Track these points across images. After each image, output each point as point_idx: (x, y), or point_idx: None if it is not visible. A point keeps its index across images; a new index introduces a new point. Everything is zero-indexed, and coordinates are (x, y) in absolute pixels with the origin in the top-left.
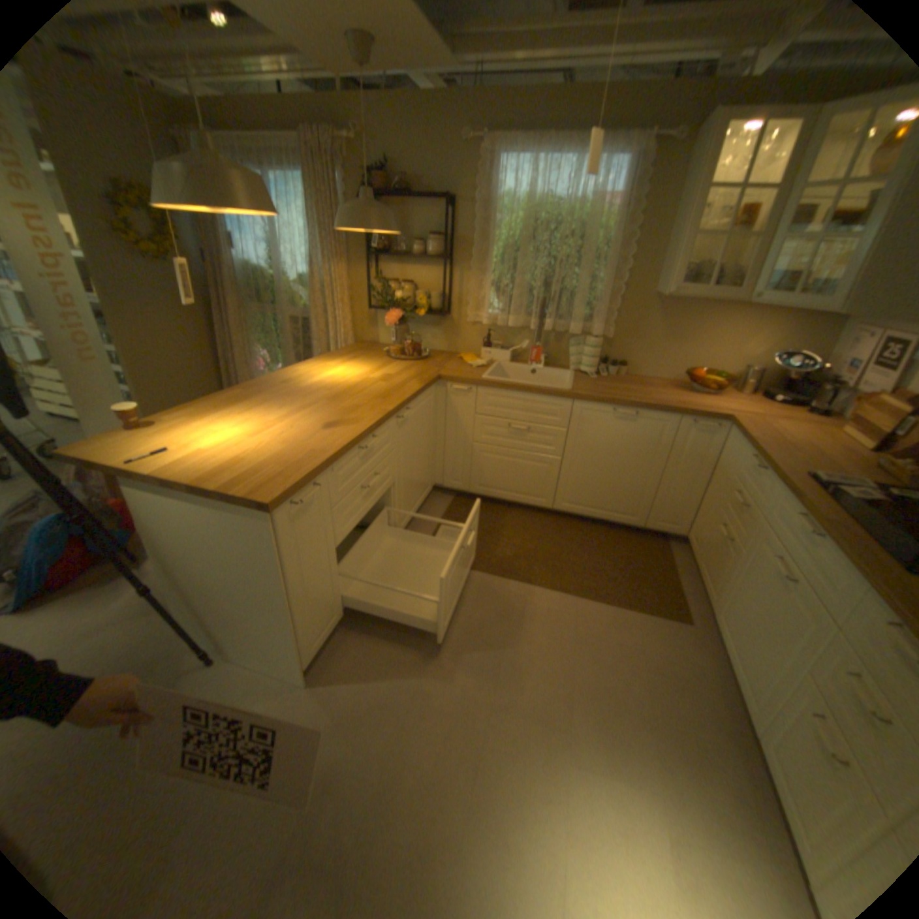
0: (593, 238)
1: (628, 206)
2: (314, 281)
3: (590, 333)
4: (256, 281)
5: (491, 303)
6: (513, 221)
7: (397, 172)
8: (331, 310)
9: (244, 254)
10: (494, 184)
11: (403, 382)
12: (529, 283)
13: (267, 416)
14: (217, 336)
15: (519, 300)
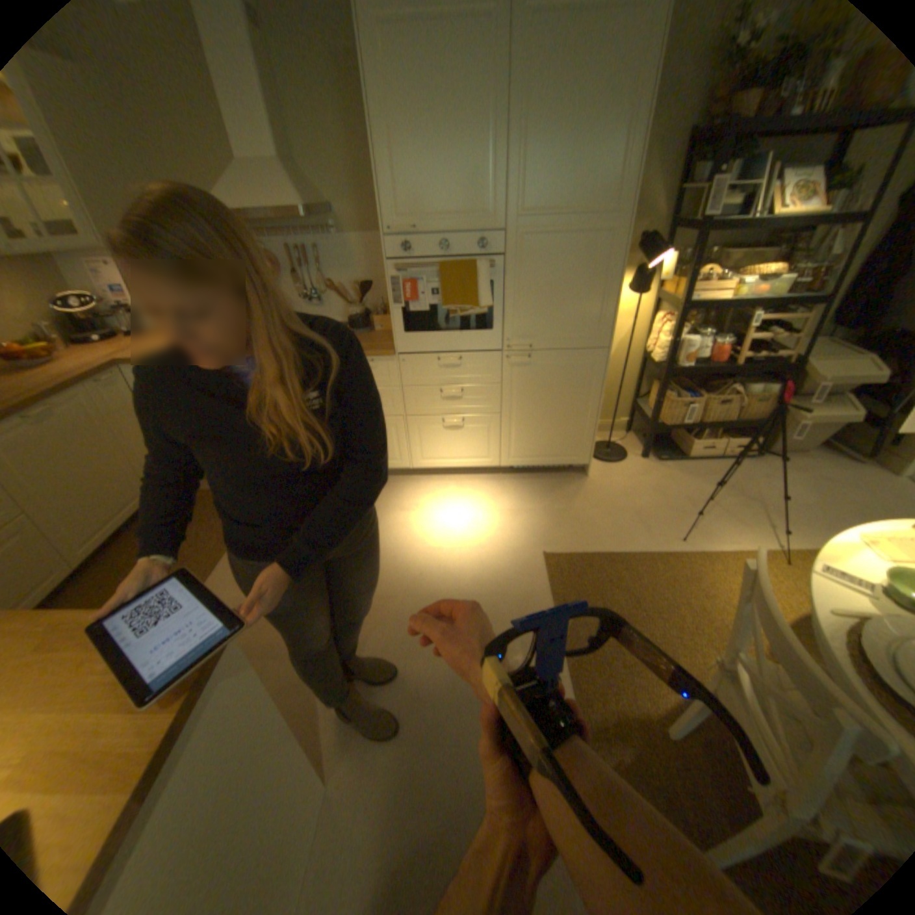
0: None
1: None
2: None
3: None
4: None
5: None
6: None
7: None
8: None
9: None
10: None
11: None
12: None
13: None
14: None
15: None
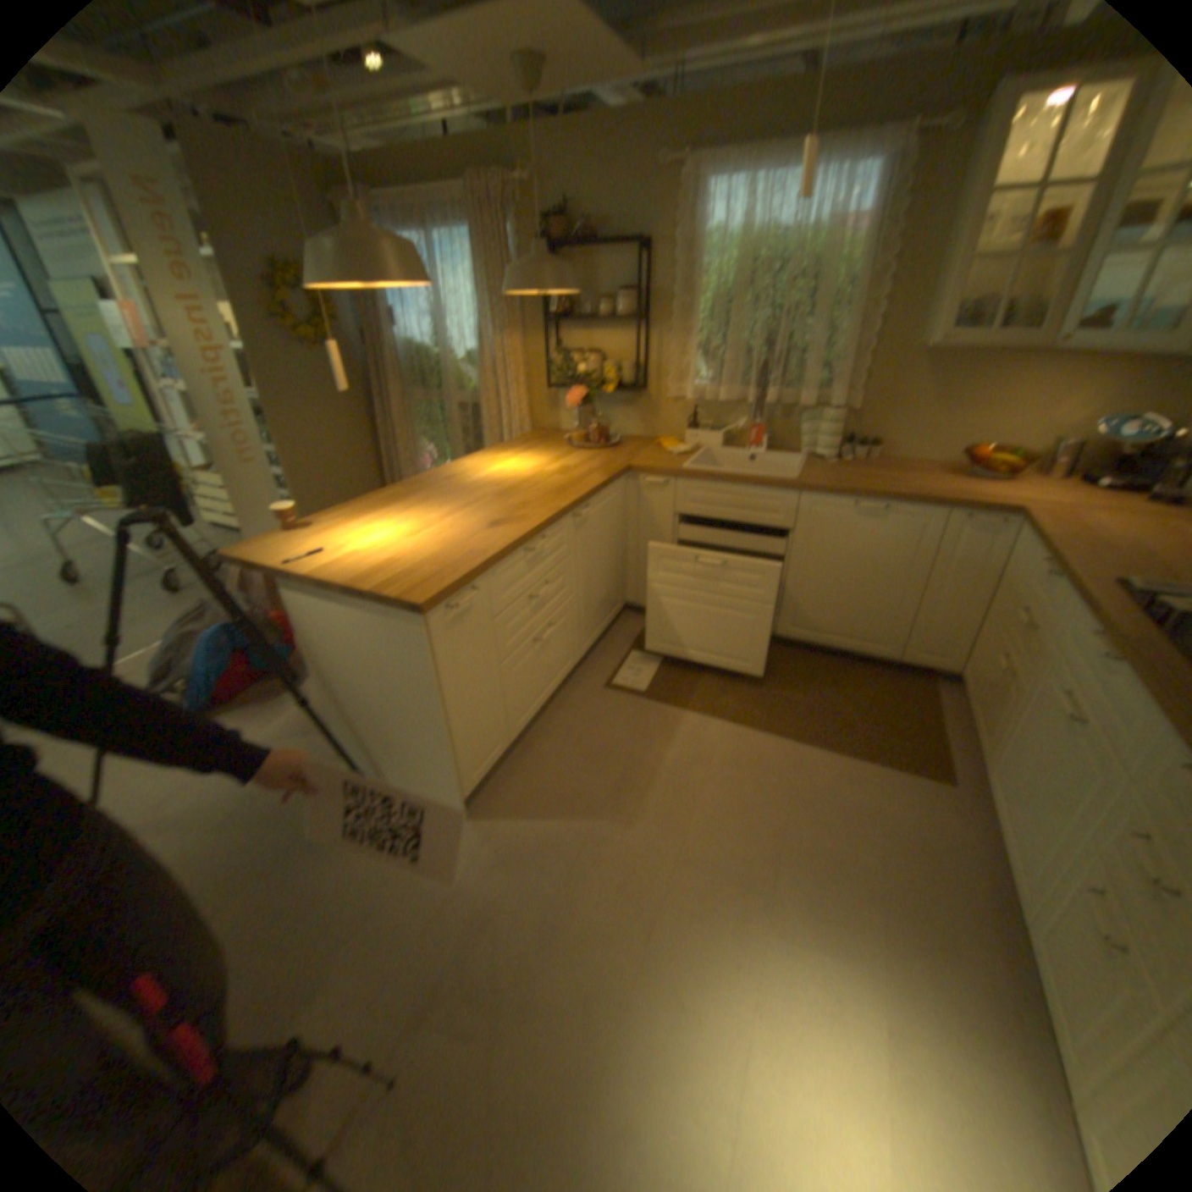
0: (828, 279)
1: (878, 230)
2: (482, 360)
3: (828, 405)
4: (418, 364)
5: (696, 373)
6: (723, 266)
7: (577, 218)
8: (502, 394)
9: (405, 333)
10: (698, 220)
11: (582, 476)
12: (744, 344)
13: (424, 517)
14: (377, 431)
15: (732, 366)
